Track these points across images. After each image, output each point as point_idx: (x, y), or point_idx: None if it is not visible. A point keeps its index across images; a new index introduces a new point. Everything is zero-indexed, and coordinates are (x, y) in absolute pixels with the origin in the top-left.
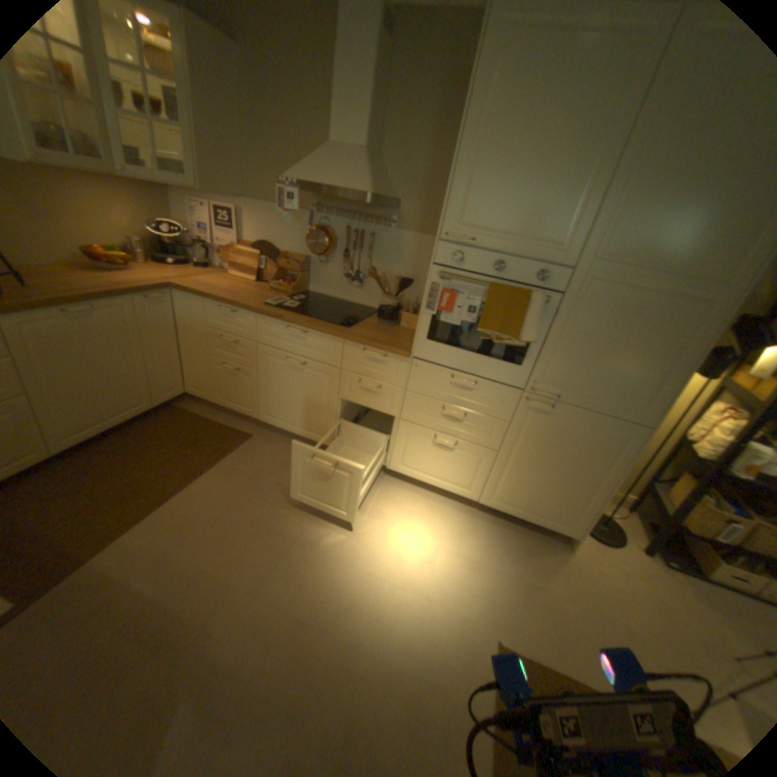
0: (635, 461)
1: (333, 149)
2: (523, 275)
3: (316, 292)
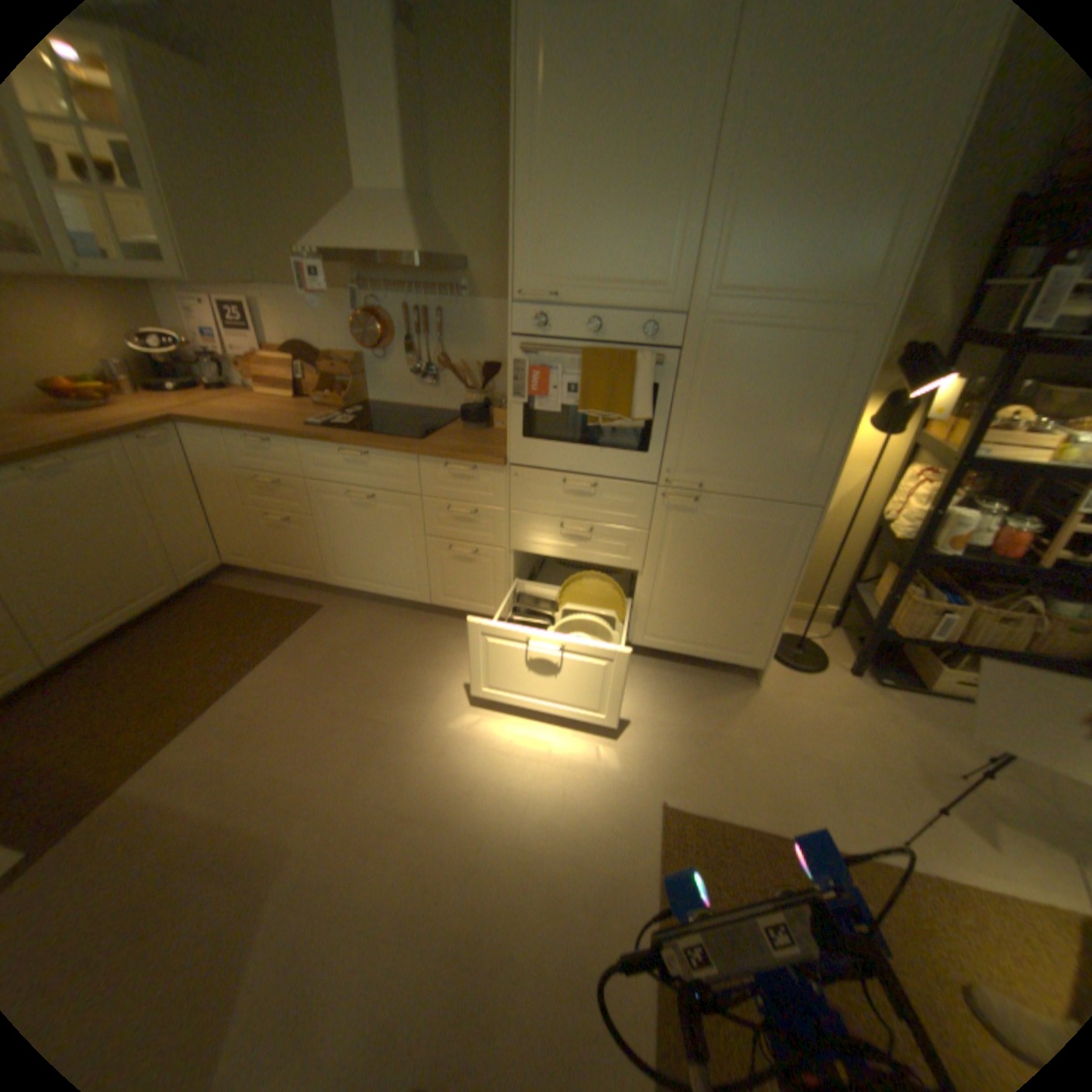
0: (809, 553)
1: (361, 201)
2: (626, 333)
3: (379, 402)
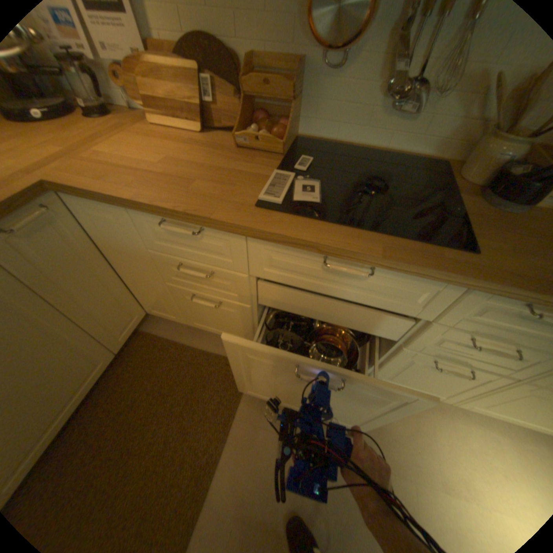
0: None
1: None
2: None
3: (313, 134)
